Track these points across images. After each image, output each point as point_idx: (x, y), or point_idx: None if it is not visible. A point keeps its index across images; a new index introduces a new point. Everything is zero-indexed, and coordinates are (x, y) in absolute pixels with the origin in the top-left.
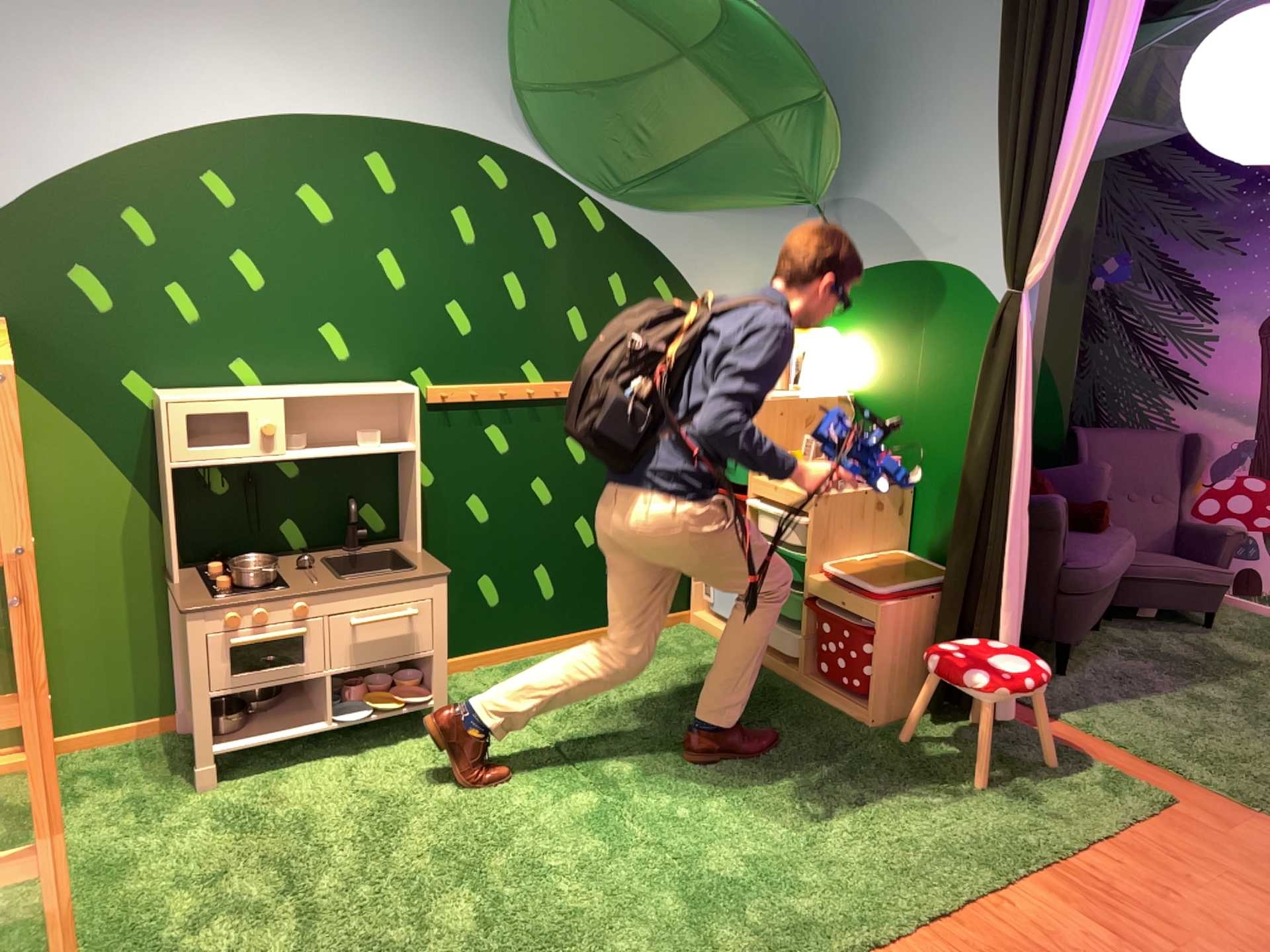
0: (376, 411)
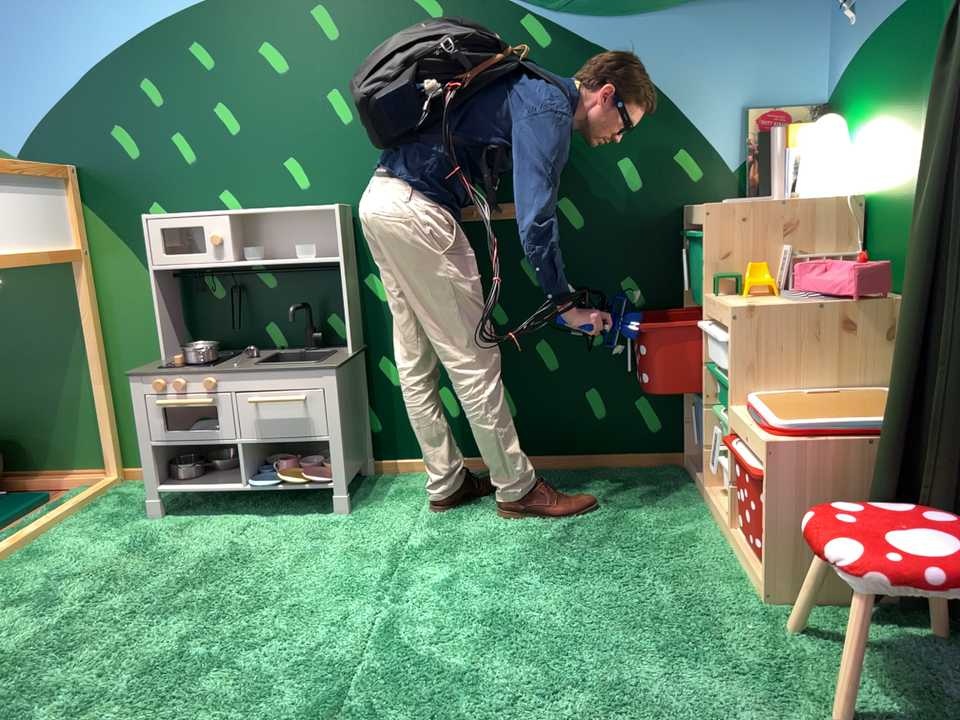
0: (324, 230)
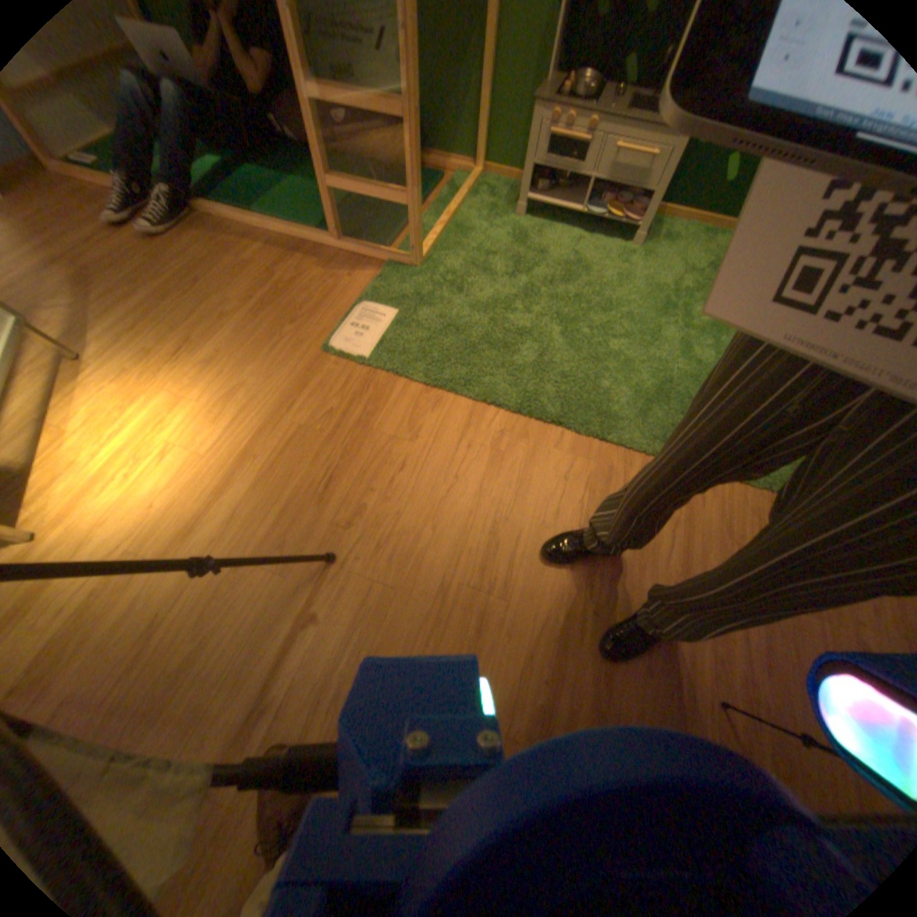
0: None
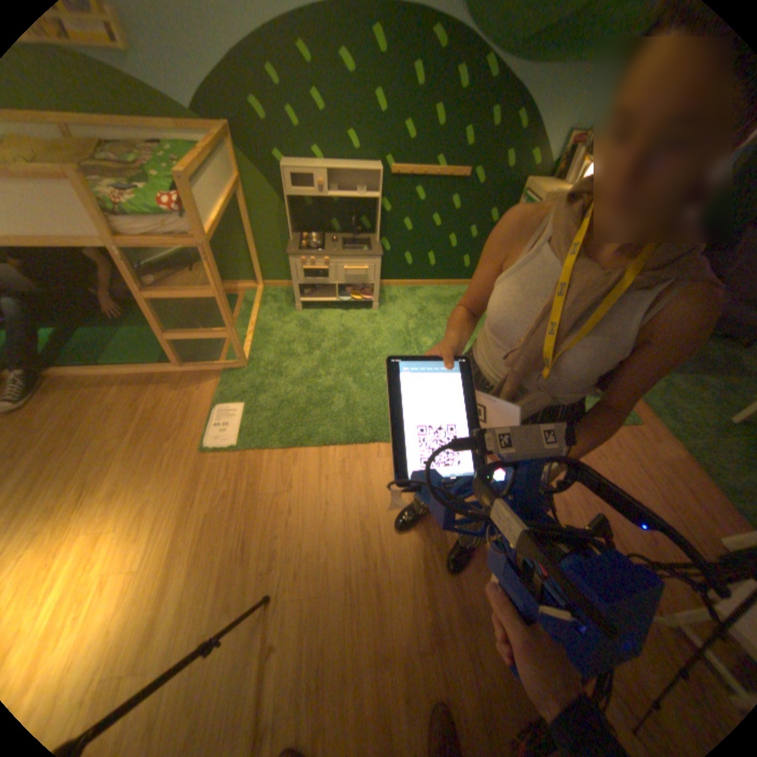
0: (366, 176)
